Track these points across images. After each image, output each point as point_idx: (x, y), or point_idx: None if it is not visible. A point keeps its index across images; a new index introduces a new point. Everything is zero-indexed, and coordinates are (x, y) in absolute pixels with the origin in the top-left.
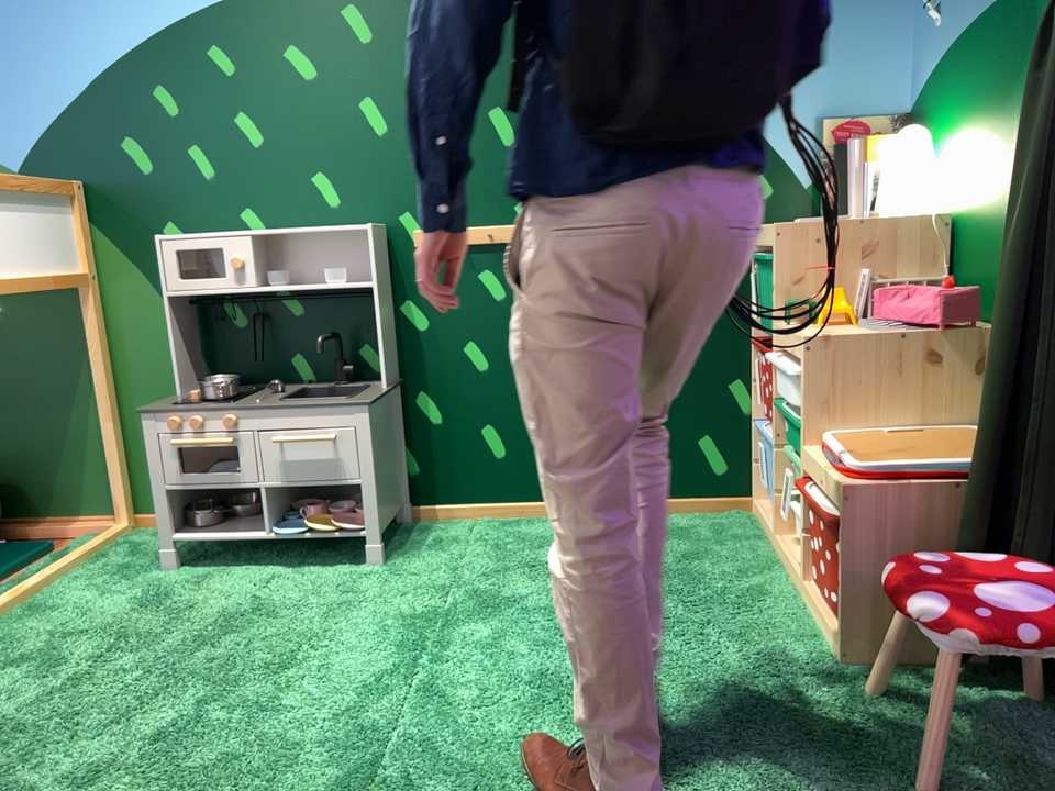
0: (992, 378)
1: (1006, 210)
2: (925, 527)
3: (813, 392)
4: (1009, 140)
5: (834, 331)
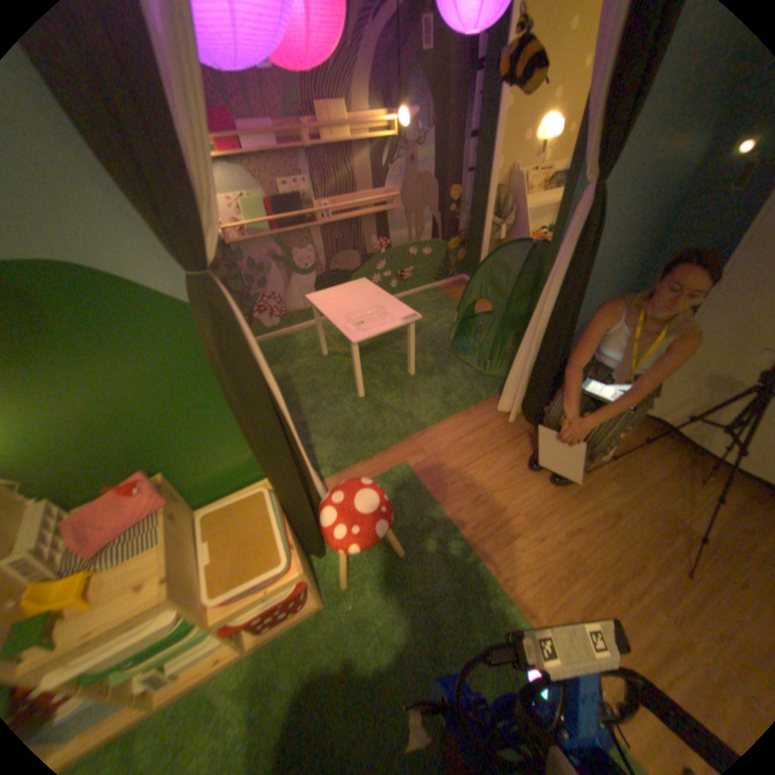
0: (281, 474)
1: (95, 424)
2: (296, 541)
3: (169, 610)
4: (59, 385)
5: (123, 581)
